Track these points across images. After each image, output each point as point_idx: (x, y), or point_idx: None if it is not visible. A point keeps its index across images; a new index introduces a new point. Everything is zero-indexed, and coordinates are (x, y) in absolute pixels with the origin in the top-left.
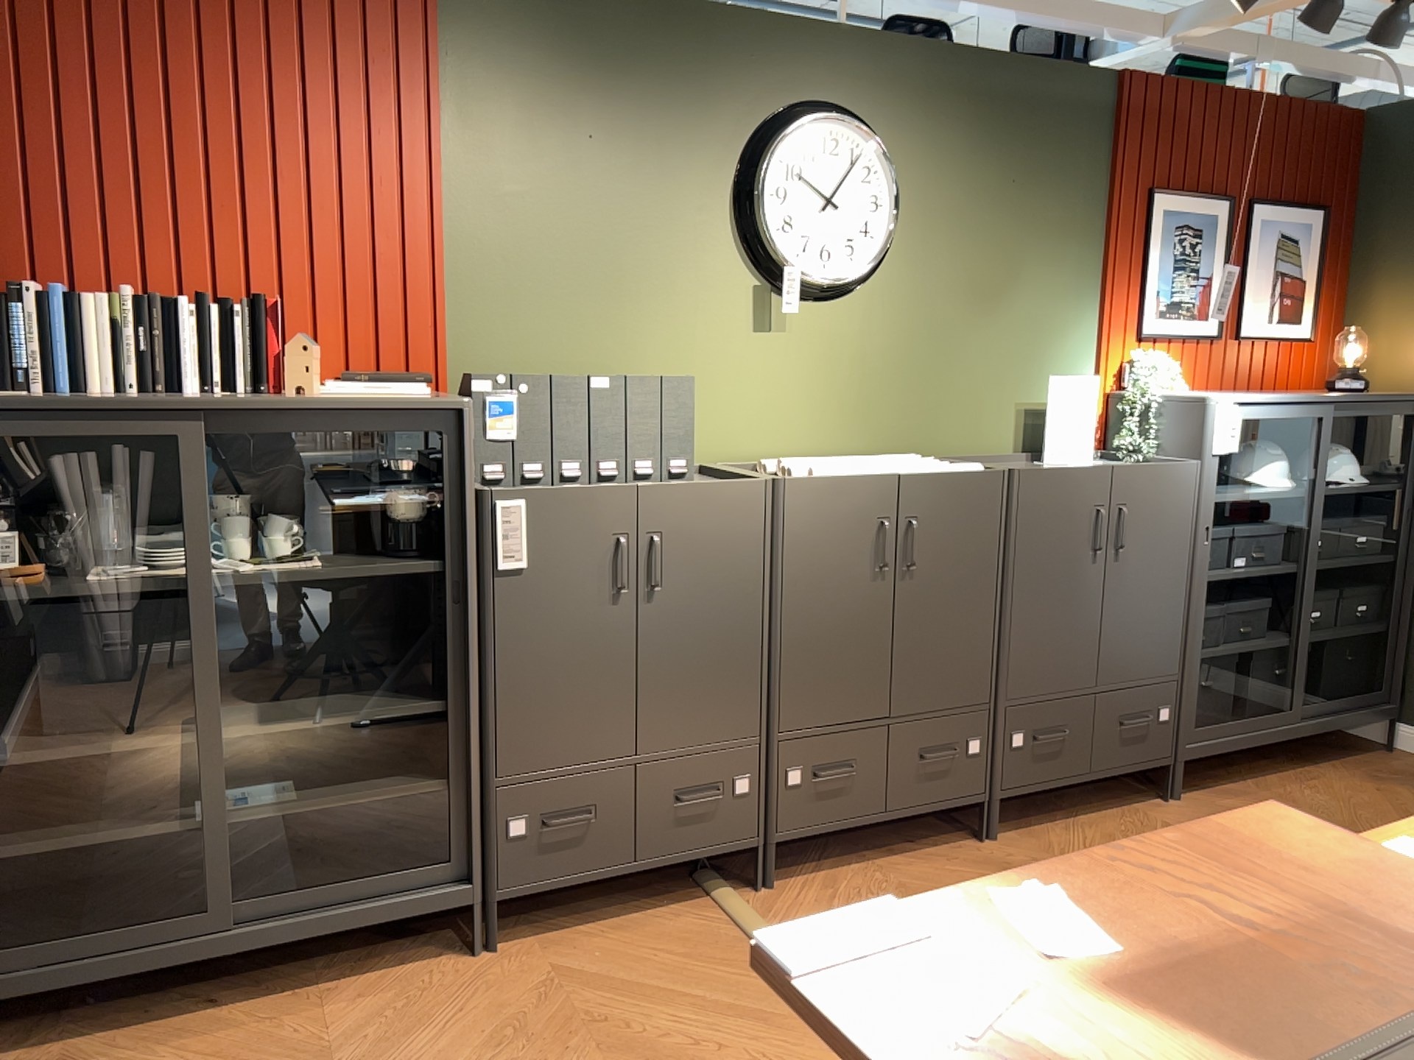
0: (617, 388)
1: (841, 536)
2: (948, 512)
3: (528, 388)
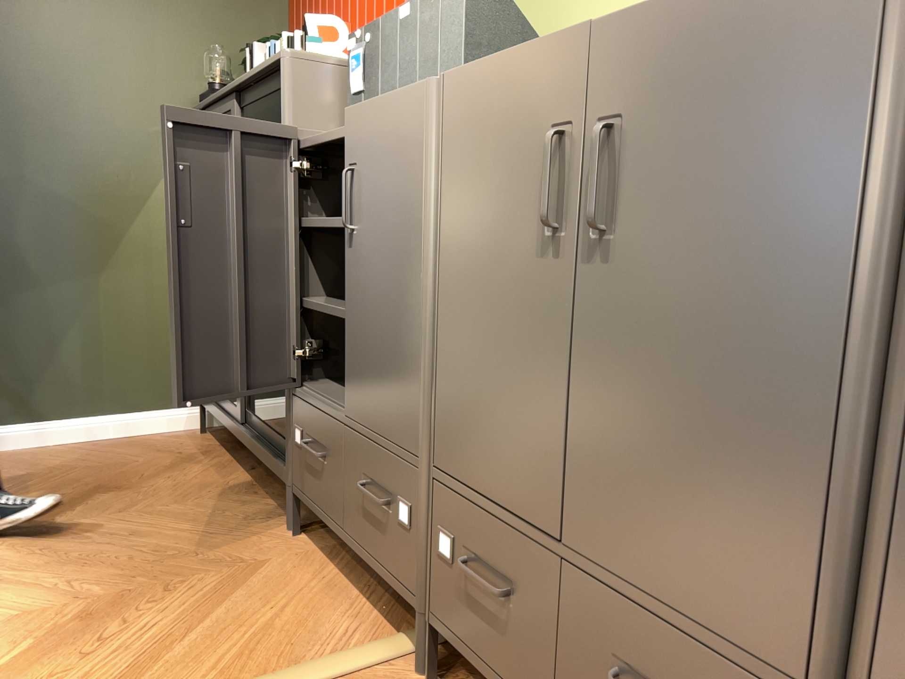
0: (413, 16)
1: (498, 164)
2: (688, 94)
3: (370, 40)
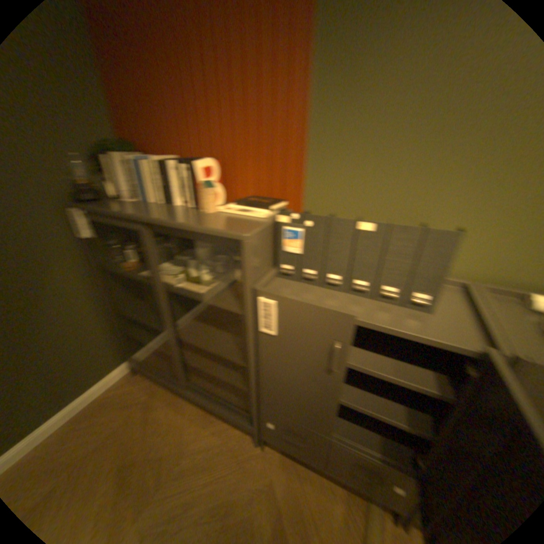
0: (379, 232)
1: None
2: None
3: (311, 223)
